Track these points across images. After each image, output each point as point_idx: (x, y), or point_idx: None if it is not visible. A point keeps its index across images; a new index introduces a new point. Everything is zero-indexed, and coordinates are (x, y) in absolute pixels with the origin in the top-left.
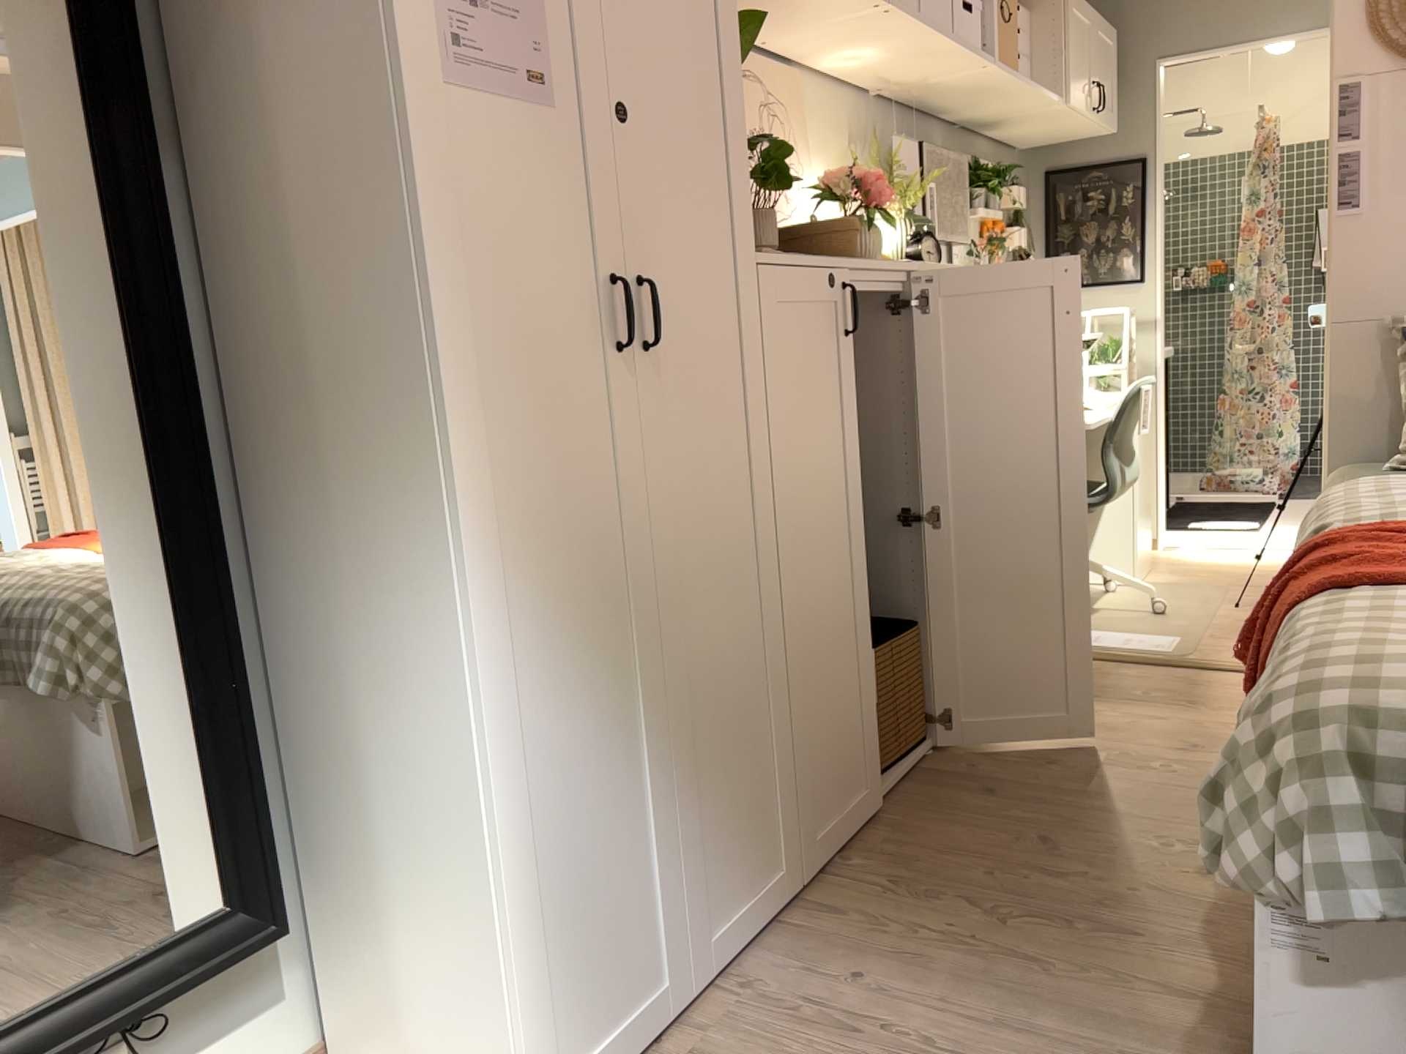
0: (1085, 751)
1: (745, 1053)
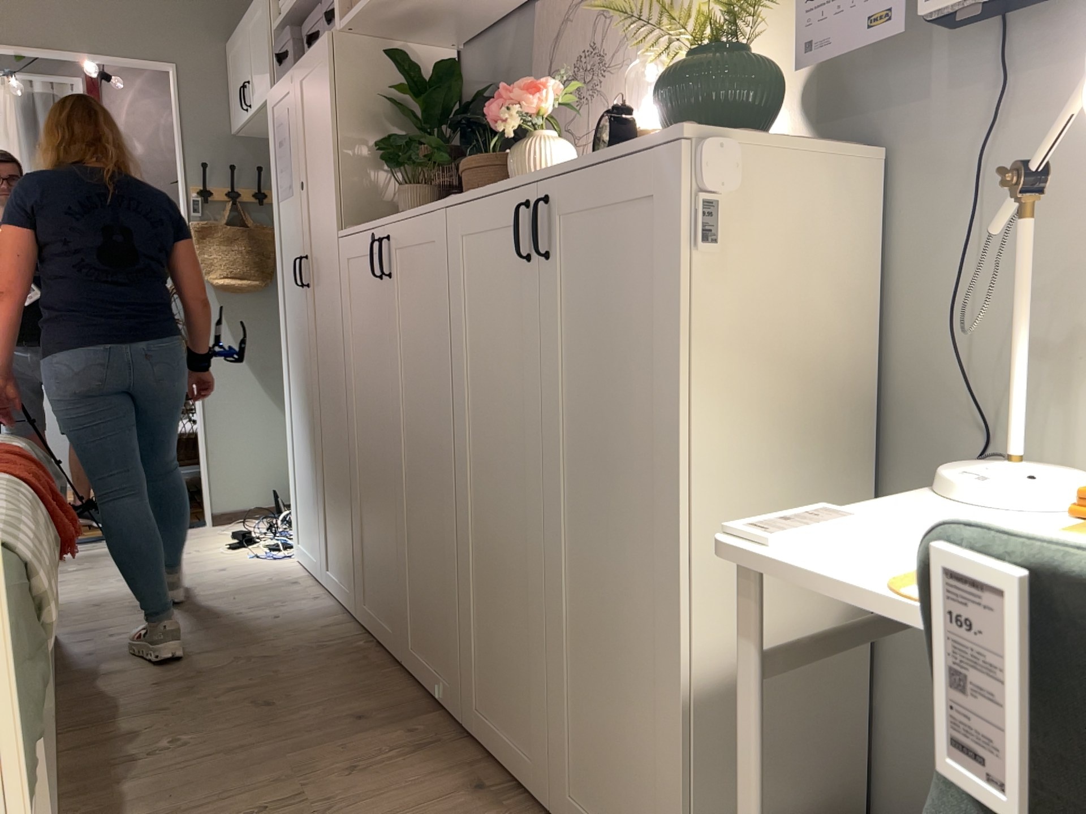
0: (343, 812)
1: (282, 593)
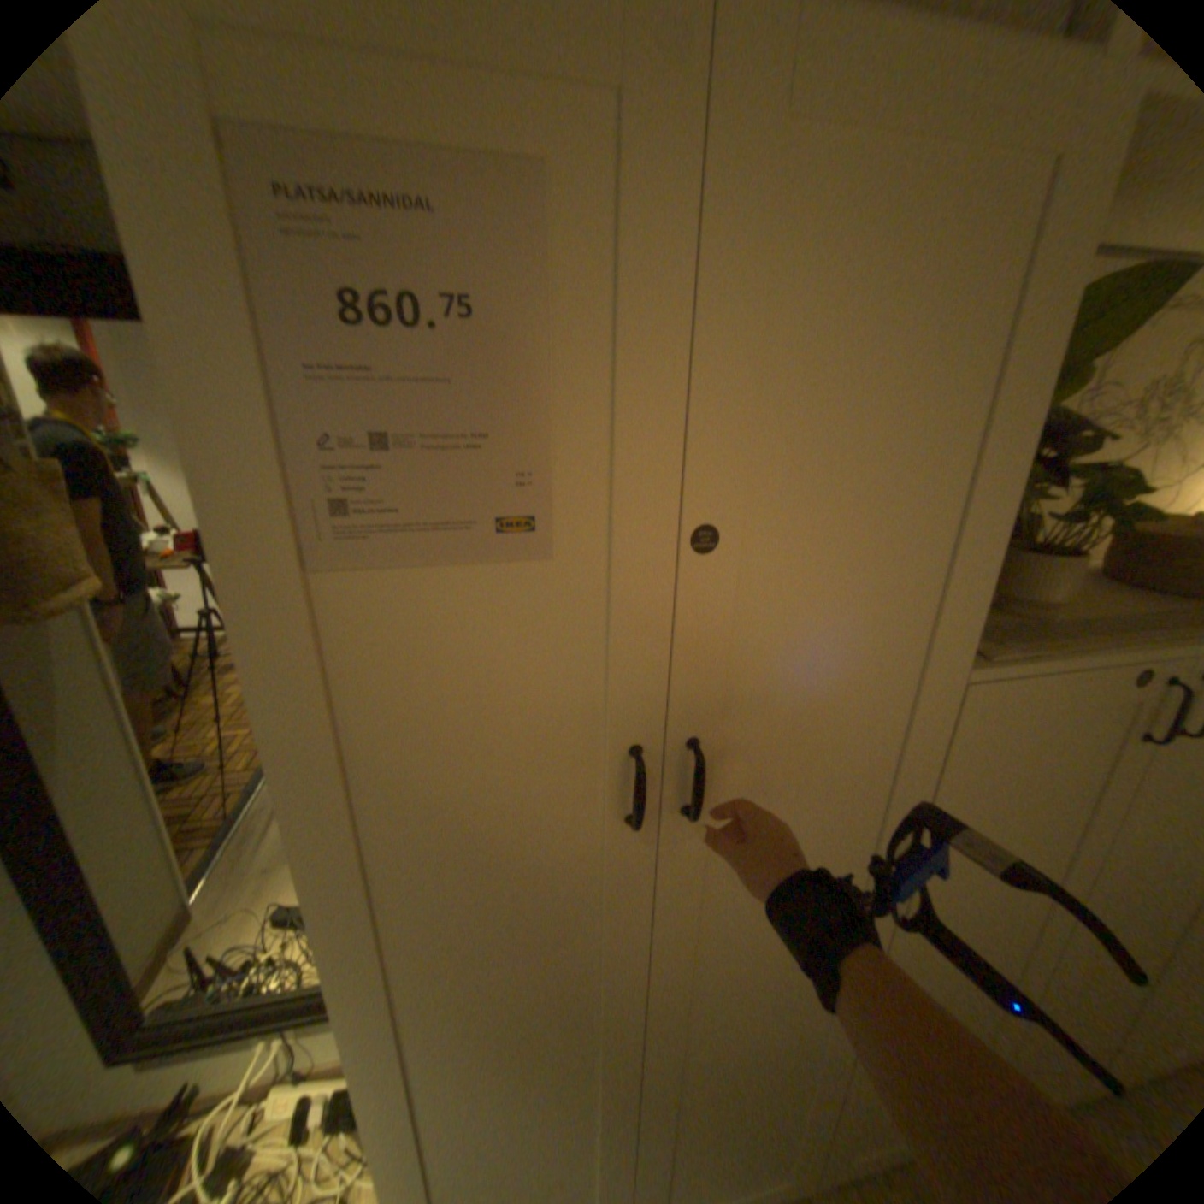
0: None
1: None
